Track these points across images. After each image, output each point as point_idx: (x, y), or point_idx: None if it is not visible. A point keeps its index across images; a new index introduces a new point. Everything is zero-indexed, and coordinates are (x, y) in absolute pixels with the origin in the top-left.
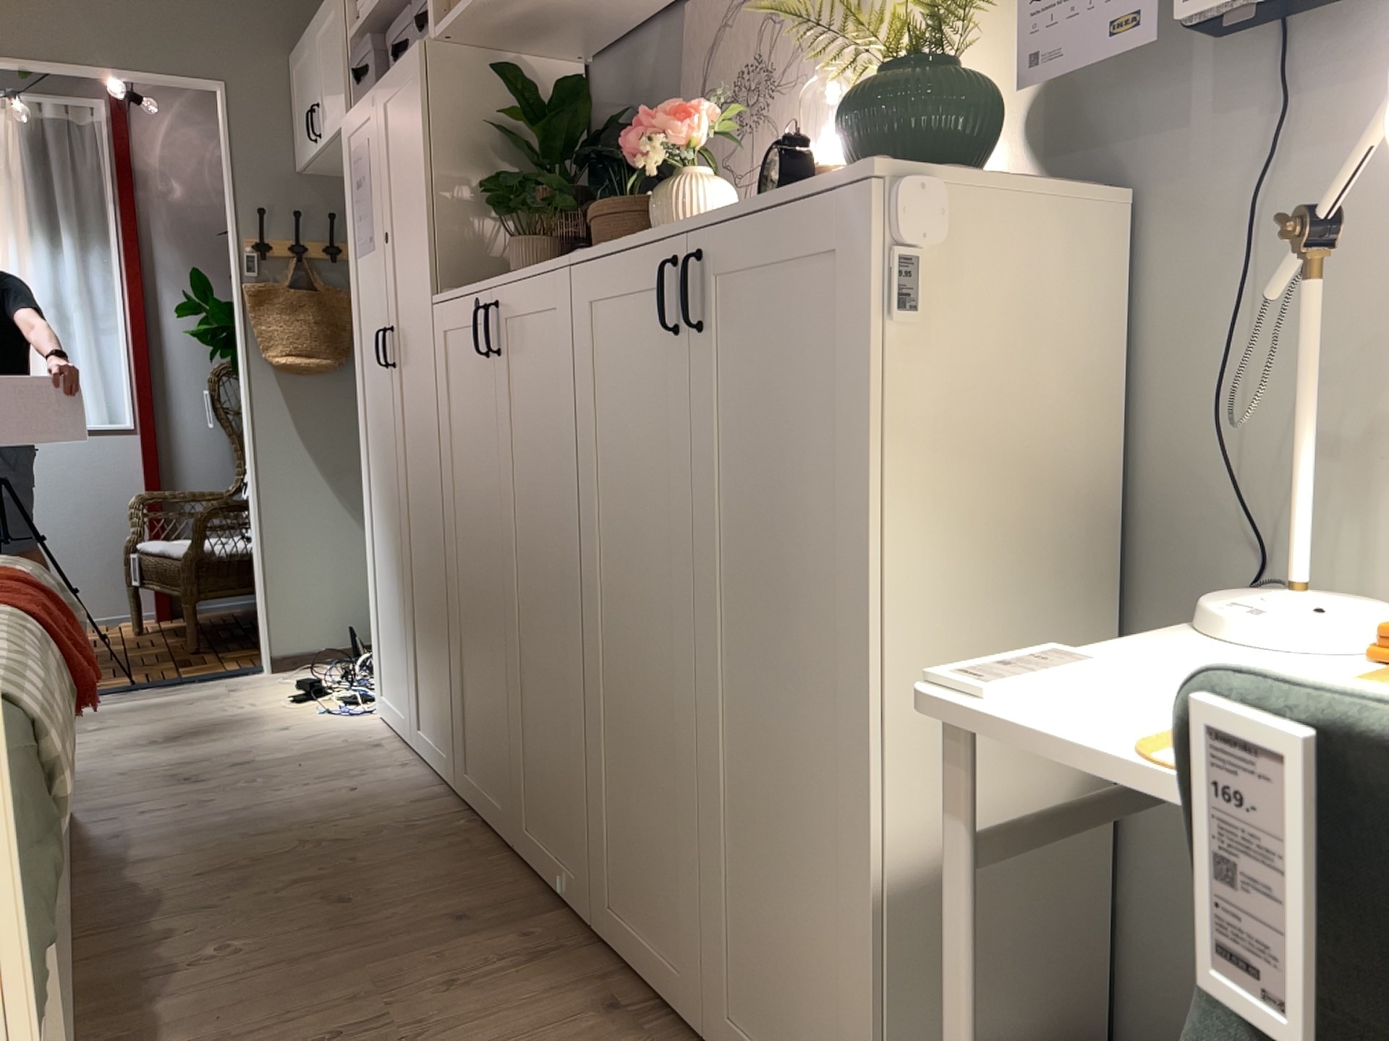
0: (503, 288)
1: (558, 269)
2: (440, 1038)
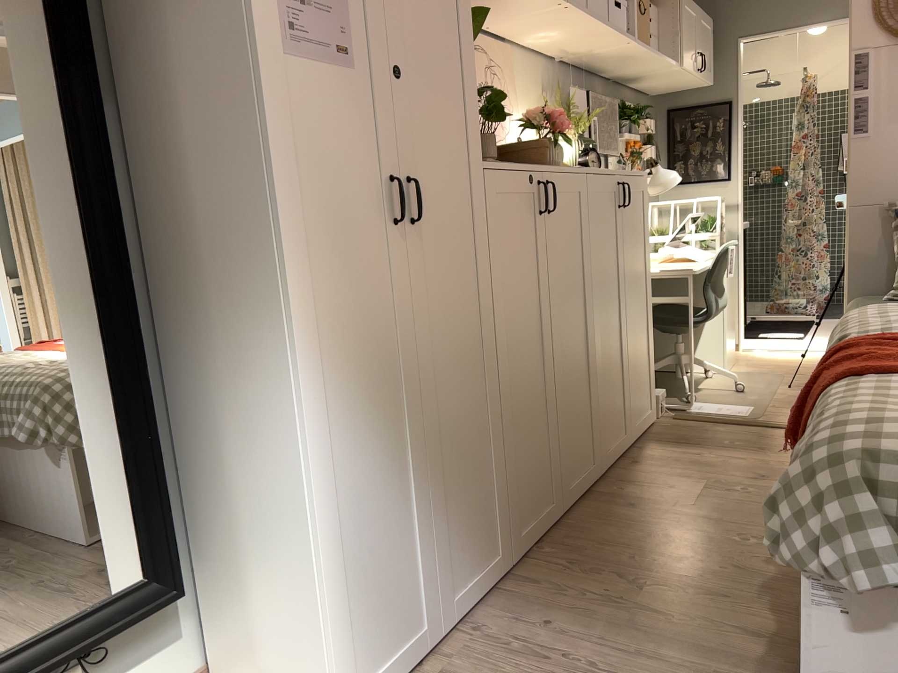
0: (553, 173)
1: (581, 172)
2: (692, 478)
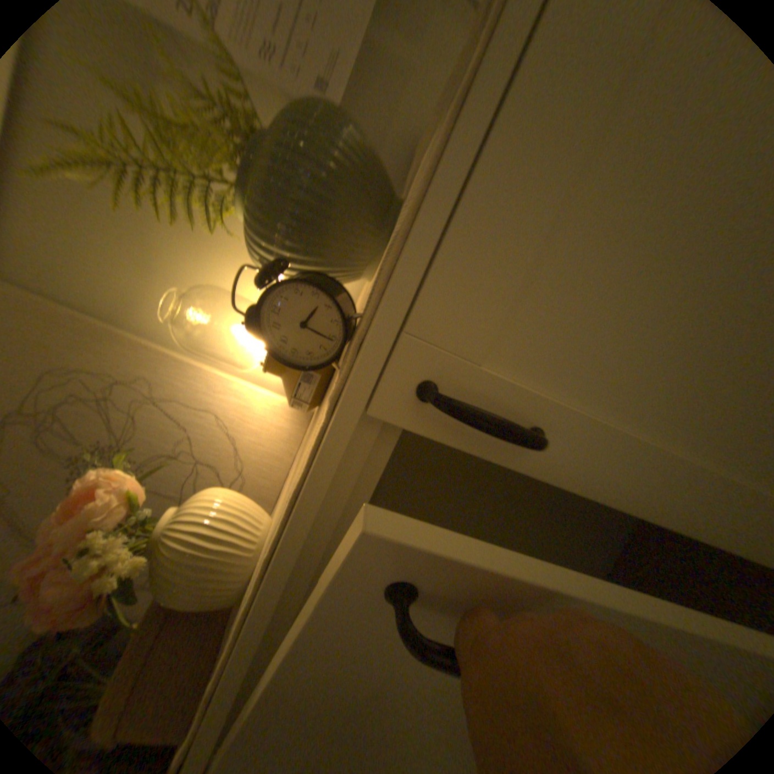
0: None
1: None
2: None
